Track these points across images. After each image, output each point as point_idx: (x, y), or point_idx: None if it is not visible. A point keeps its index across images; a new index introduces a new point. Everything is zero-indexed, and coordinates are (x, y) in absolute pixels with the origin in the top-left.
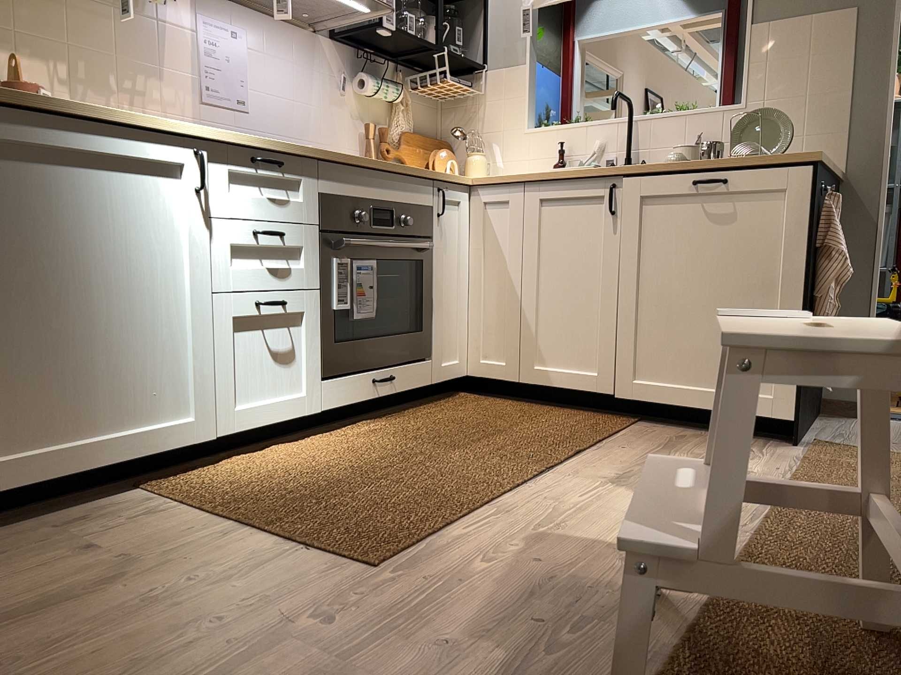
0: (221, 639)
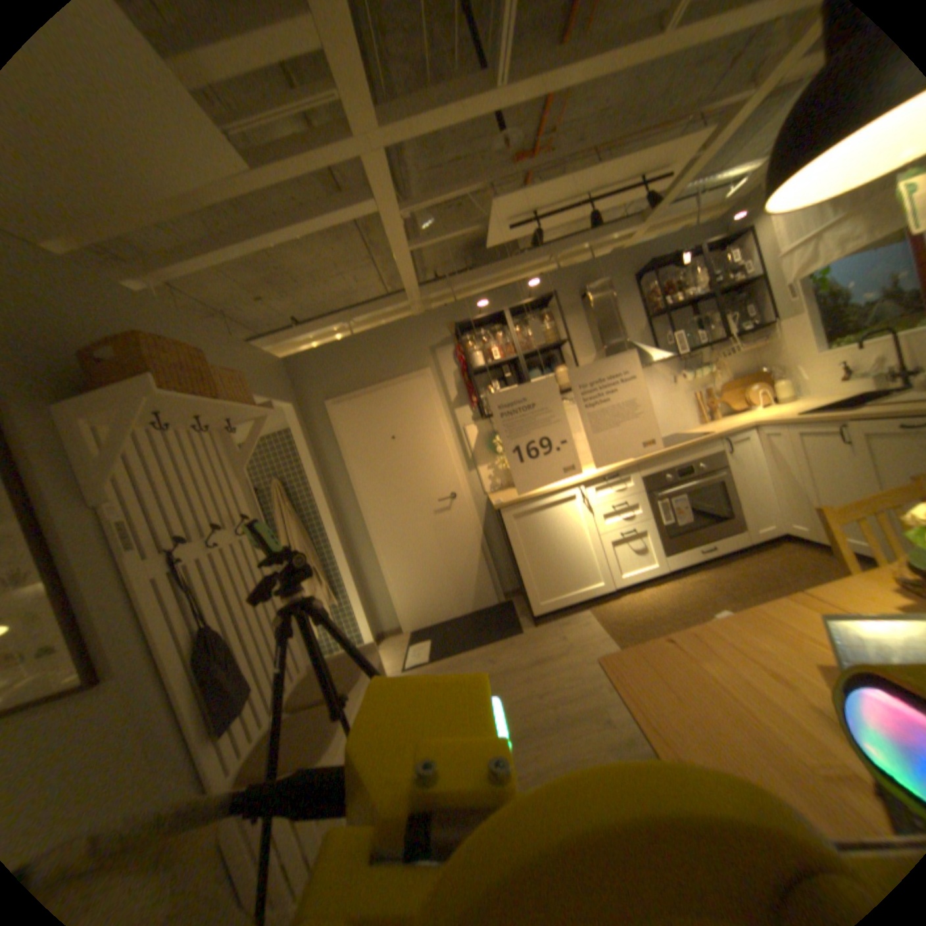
0: (578, 686)
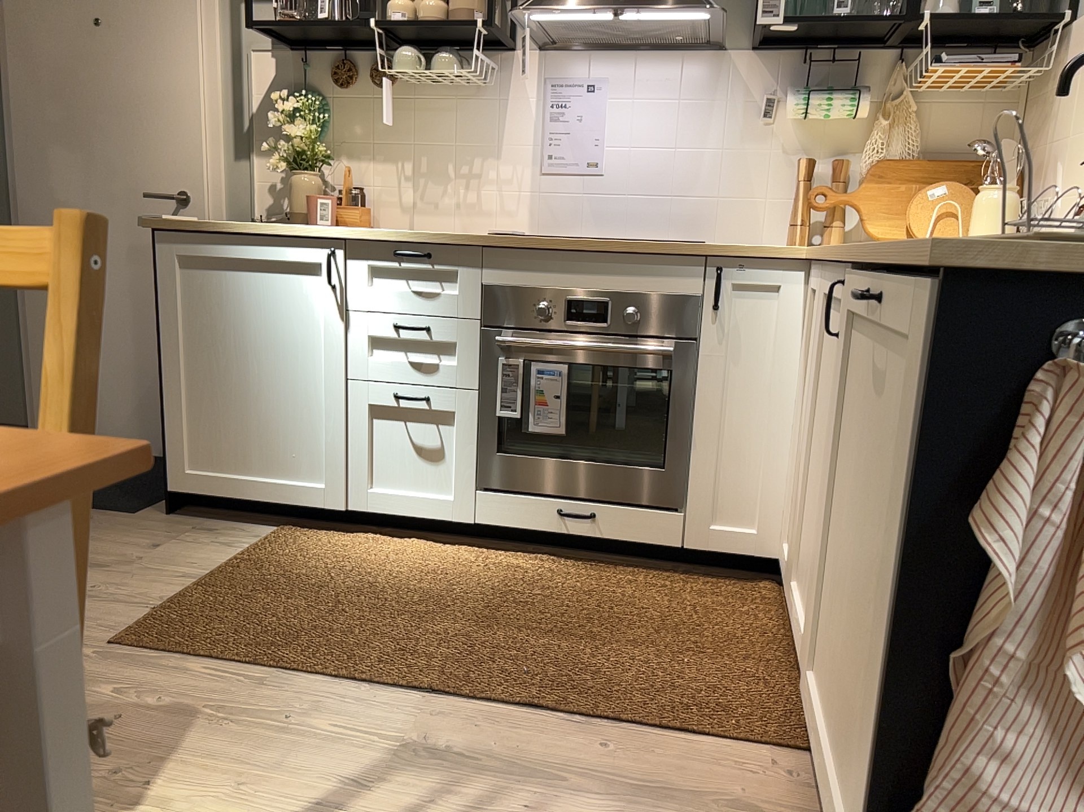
0: None
